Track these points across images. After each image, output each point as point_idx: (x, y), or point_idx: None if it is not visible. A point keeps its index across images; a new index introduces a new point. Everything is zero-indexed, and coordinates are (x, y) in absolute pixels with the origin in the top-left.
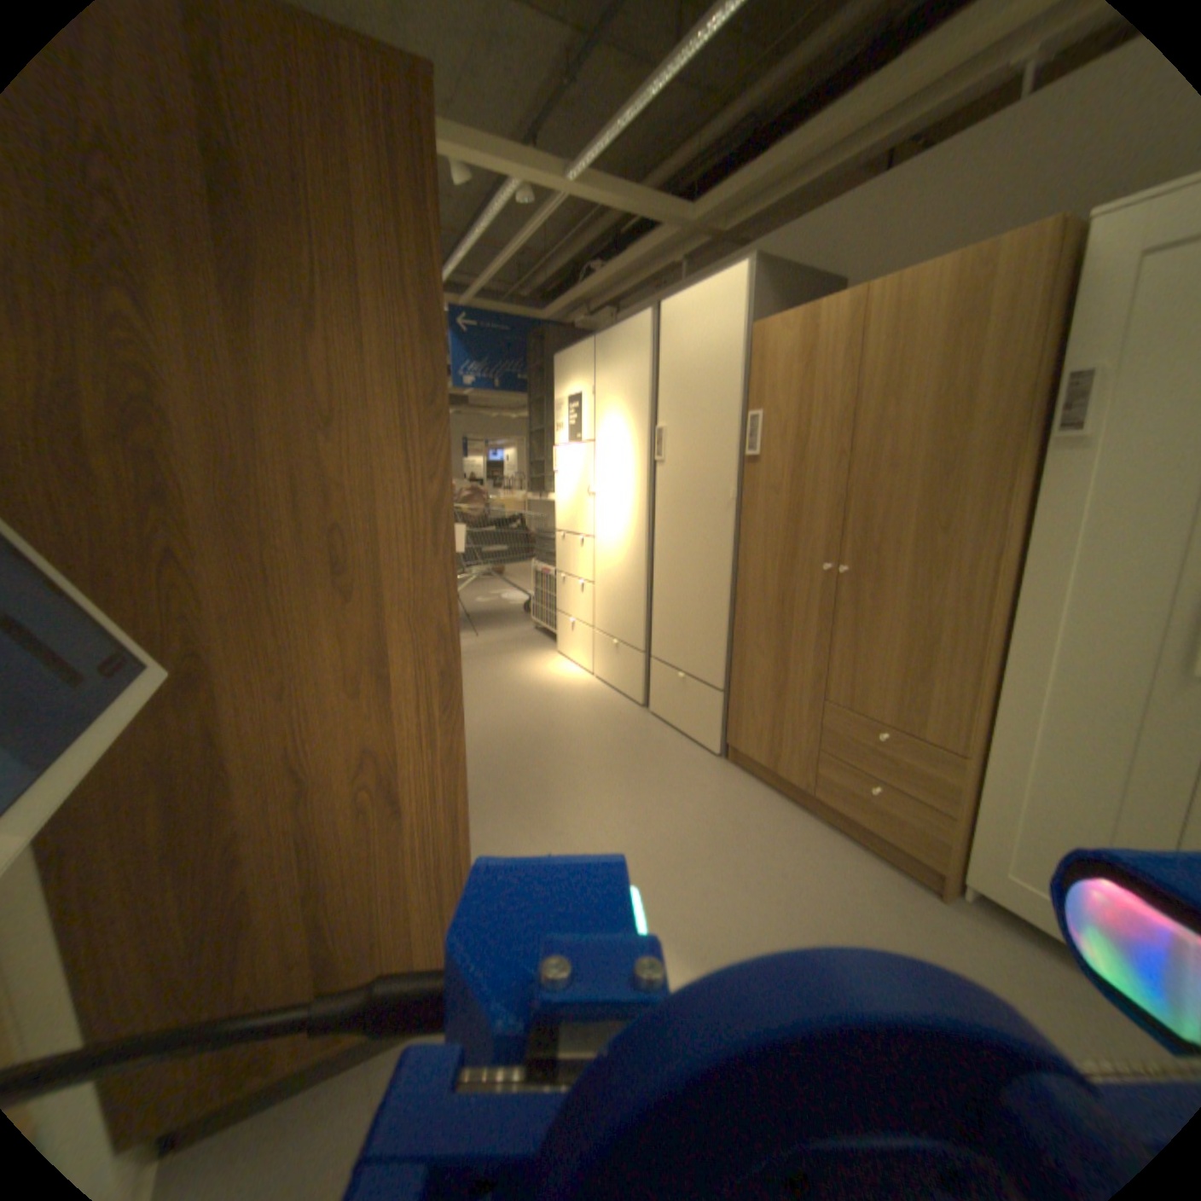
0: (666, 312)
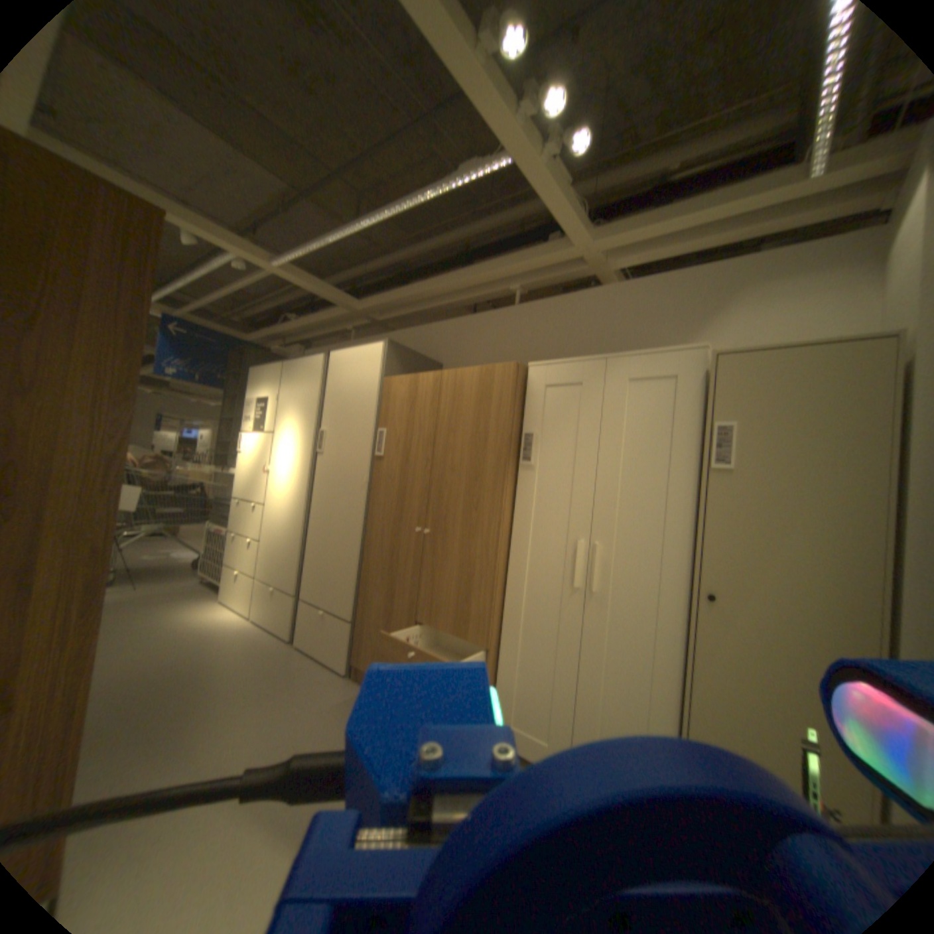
0: (334, 358)
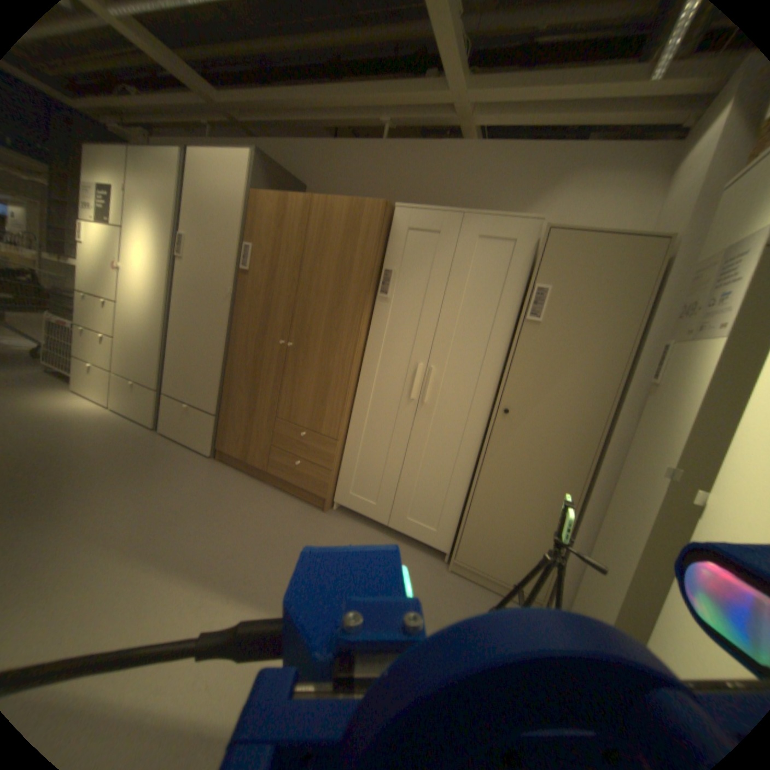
0: (191, 157)
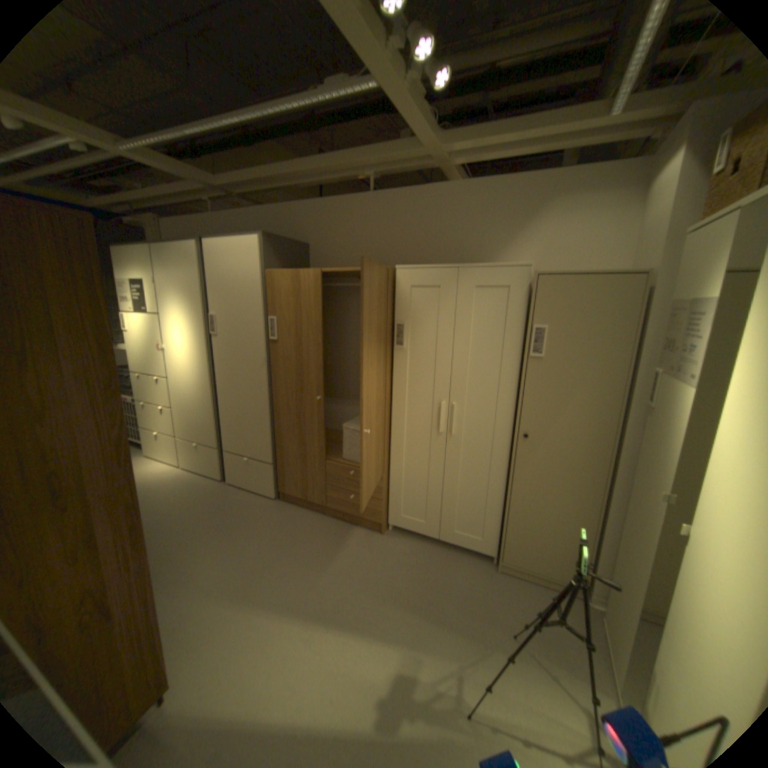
0: (209, 243)
